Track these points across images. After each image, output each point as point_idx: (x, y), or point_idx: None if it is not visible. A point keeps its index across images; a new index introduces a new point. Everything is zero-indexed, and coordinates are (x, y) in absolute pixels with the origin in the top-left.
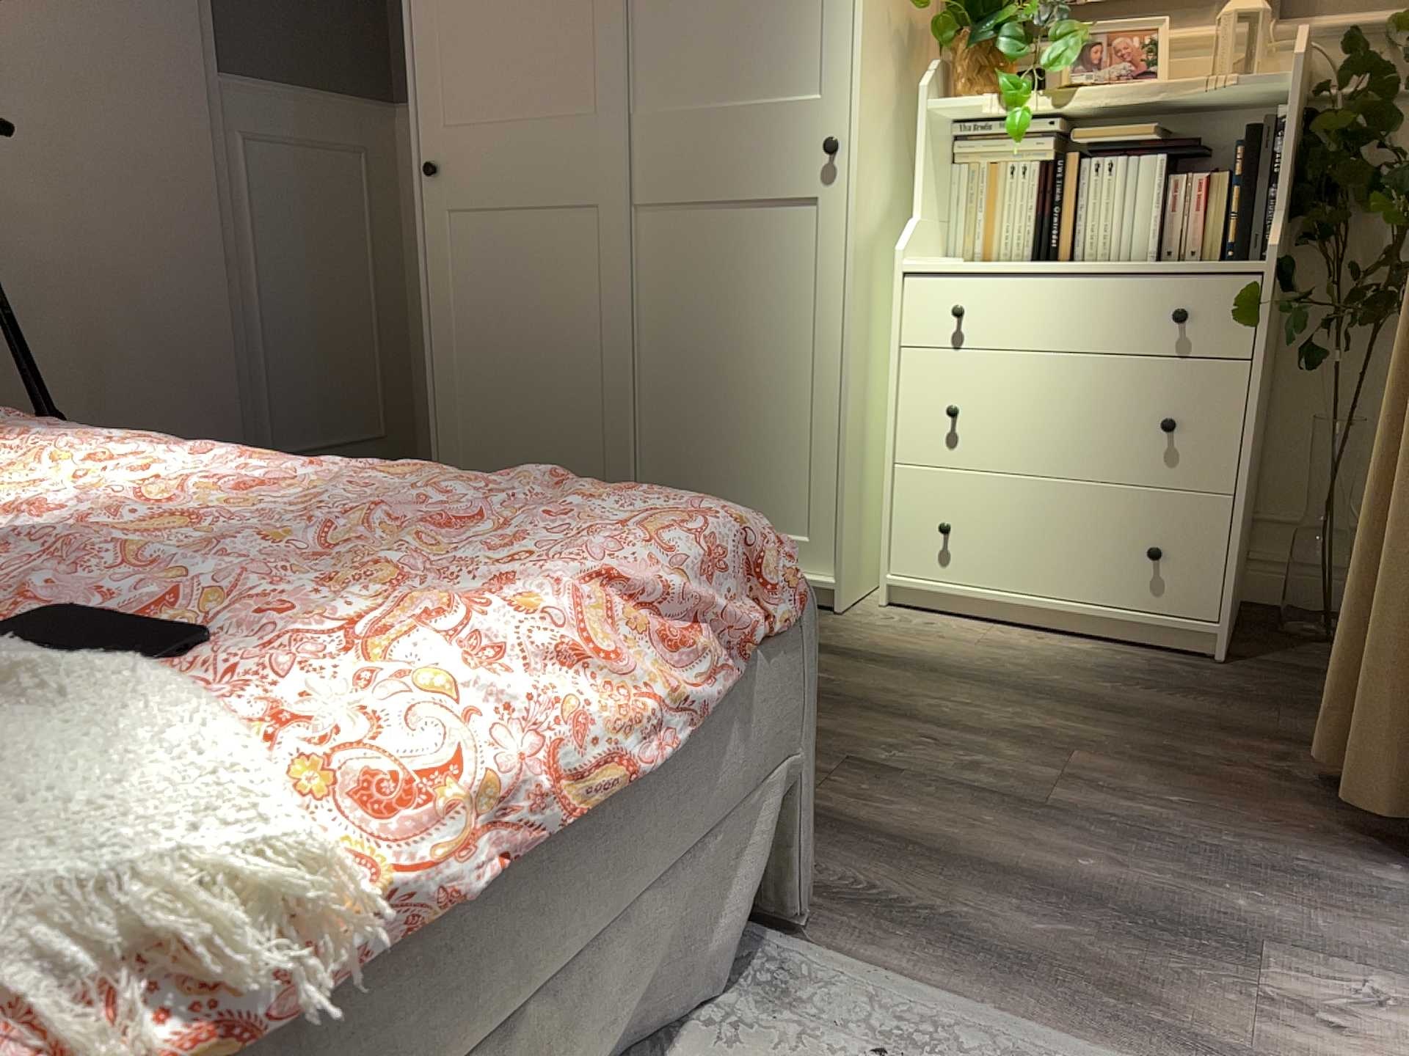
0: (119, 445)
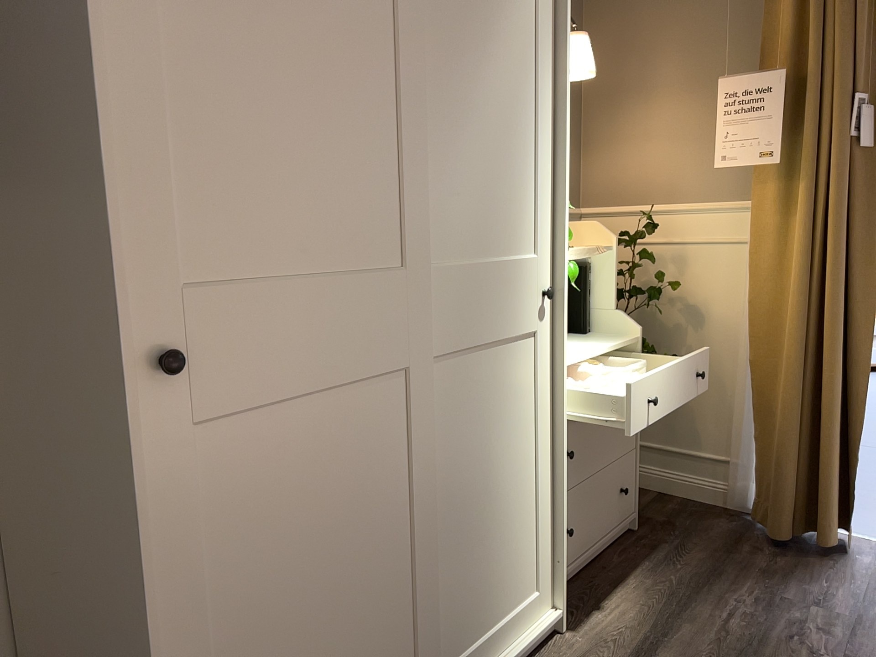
0: None
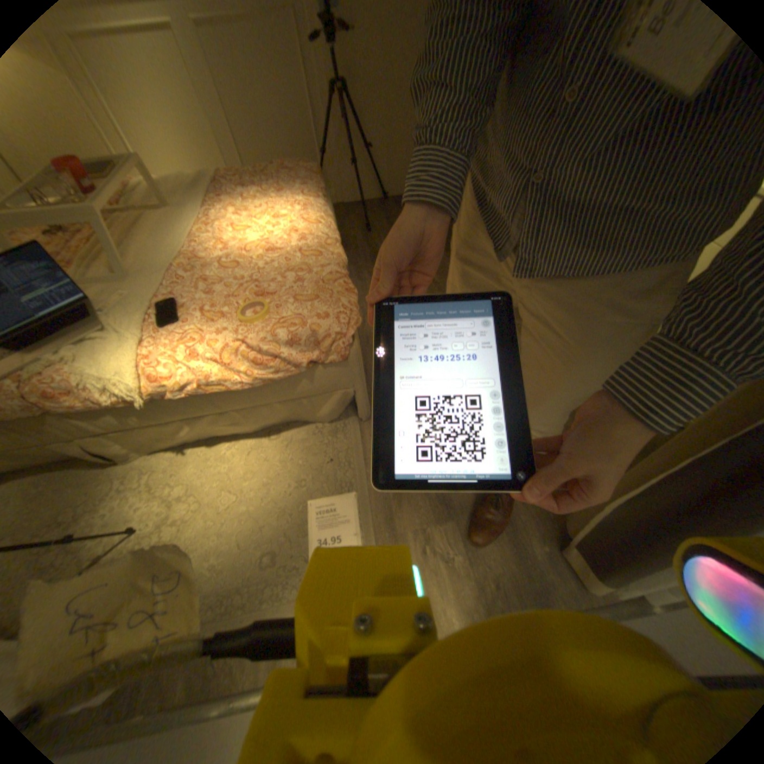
0: (302, 199)
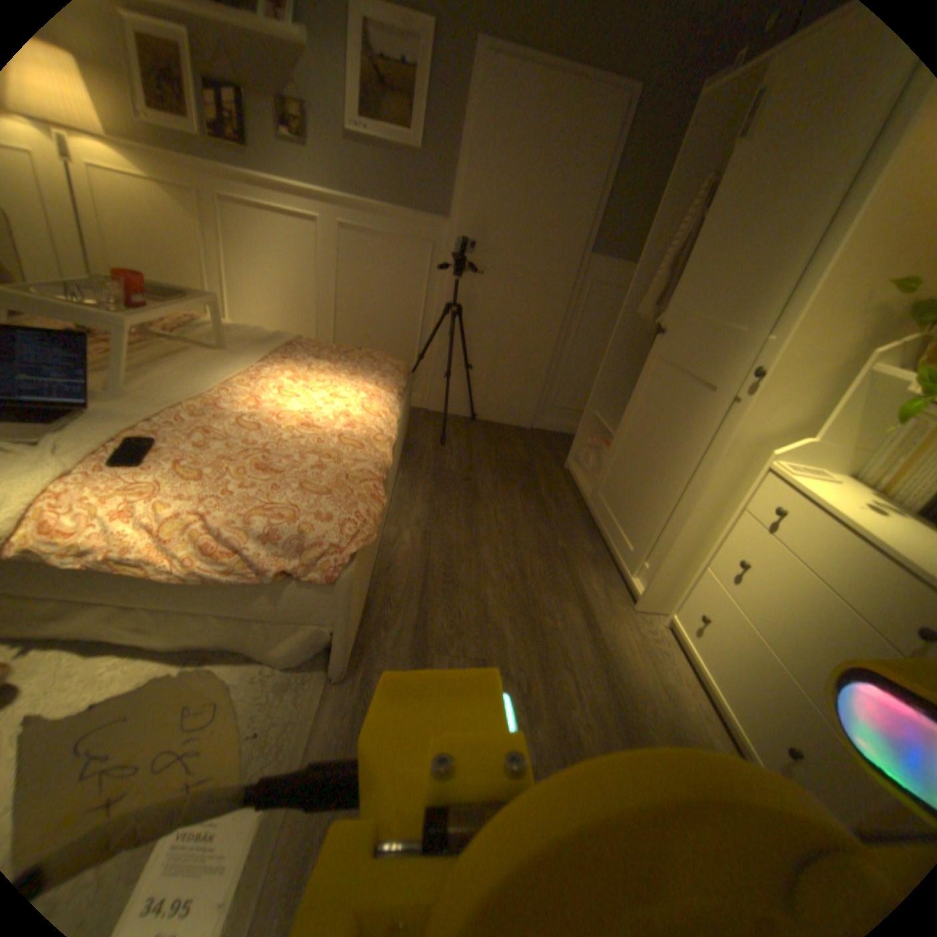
0: (371, 388)
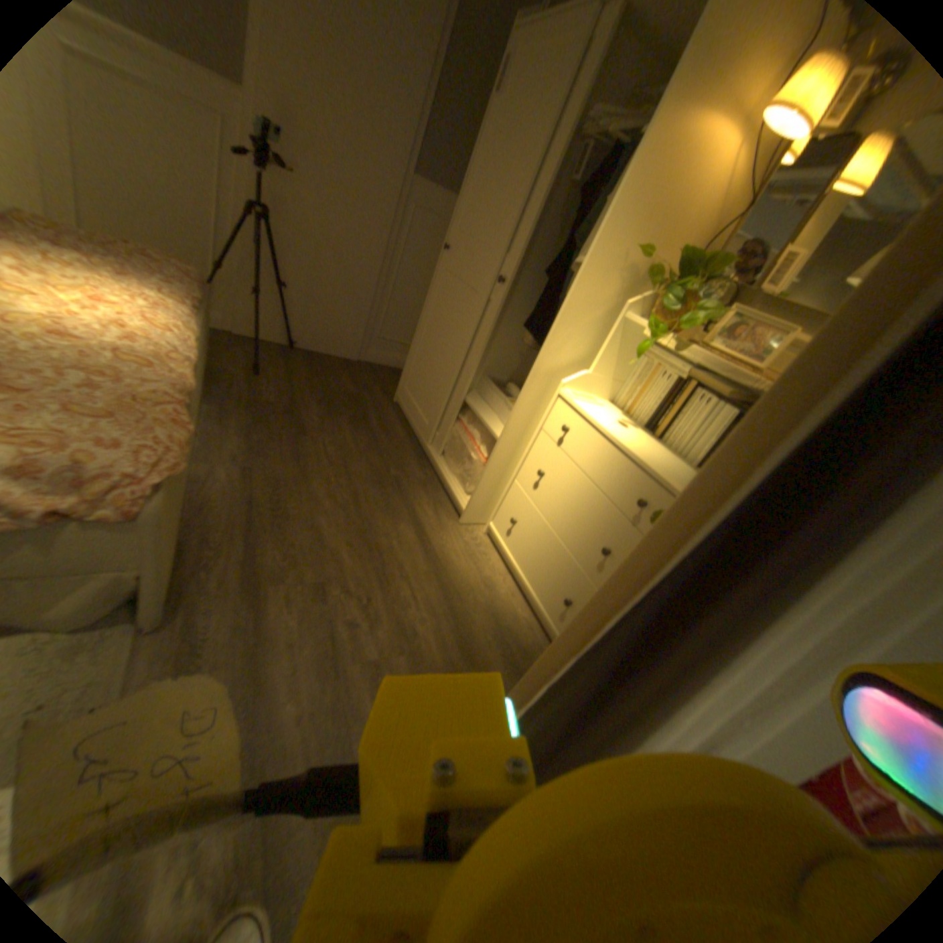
0: (155, 296)
